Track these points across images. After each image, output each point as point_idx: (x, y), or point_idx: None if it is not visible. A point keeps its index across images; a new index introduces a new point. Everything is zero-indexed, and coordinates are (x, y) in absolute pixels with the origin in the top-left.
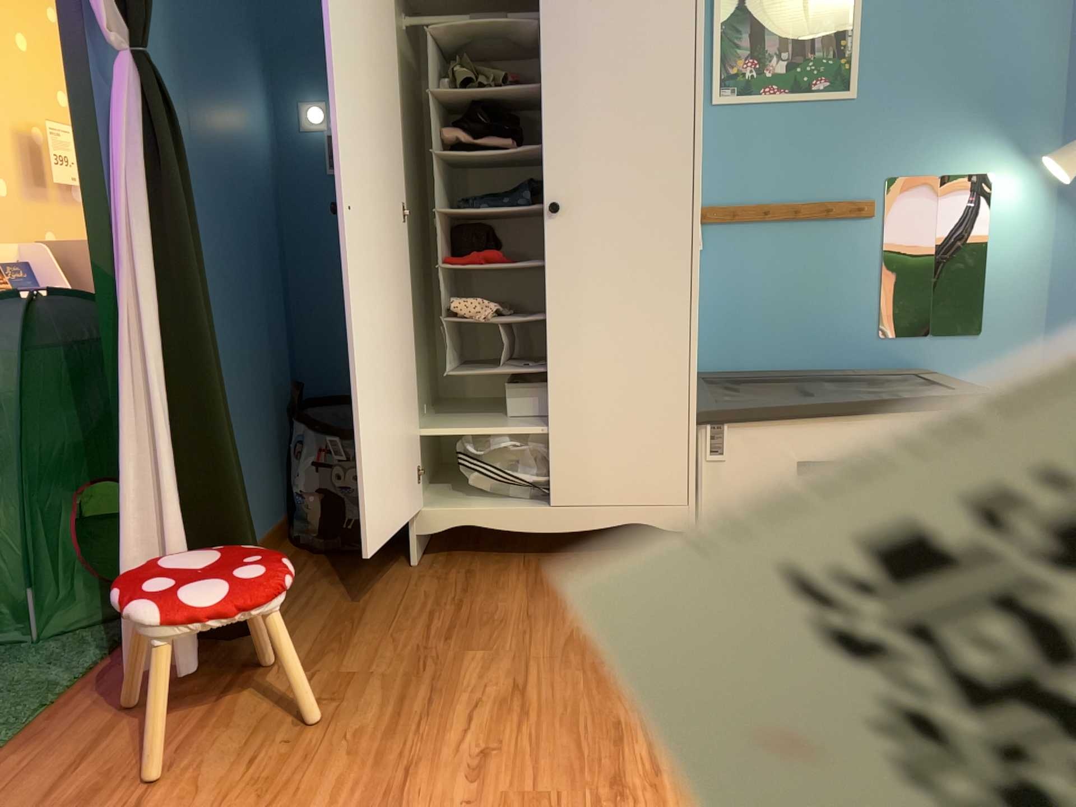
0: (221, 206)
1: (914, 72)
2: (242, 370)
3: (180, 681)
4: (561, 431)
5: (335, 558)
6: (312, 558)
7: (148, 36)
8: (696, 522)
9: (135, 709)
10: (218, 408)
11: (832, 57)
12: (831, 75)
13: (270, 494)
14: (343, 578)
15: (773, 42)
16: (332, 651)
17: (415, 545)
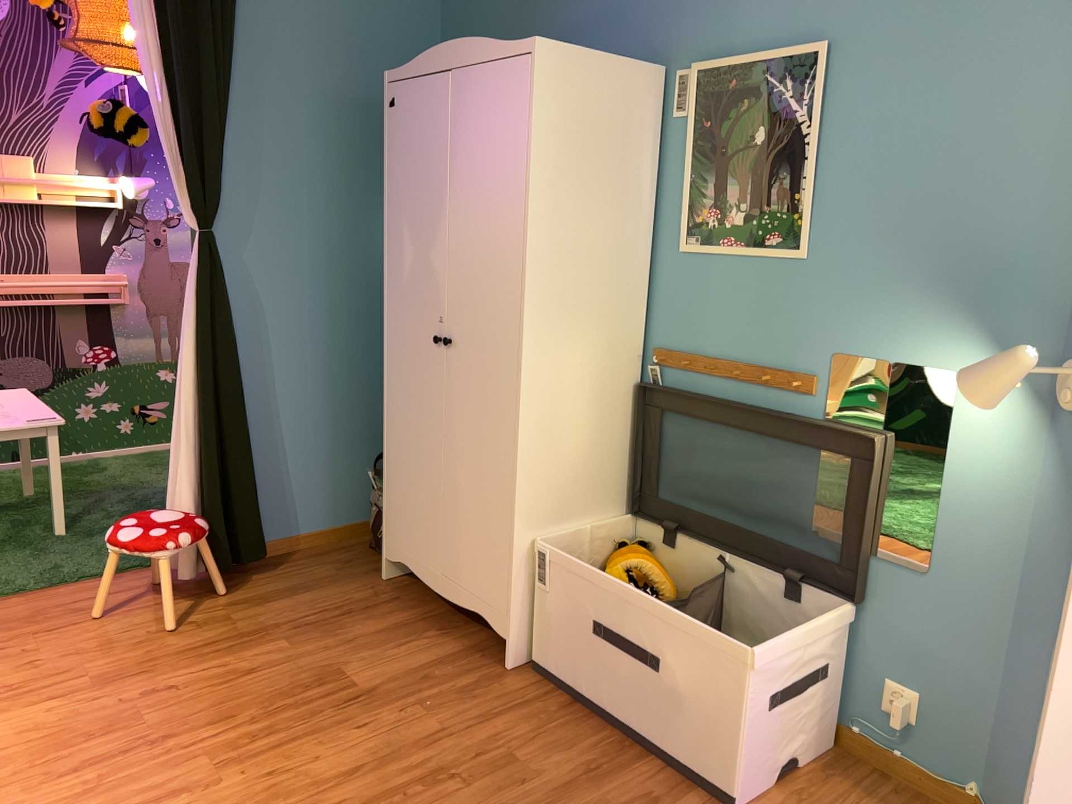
0: (333, 302)
1: (872, 233)
2: (342, 410)
3: (186, 583)
4: (451, 517)
5: (366, 555)
6: (359, 549)
7: (210, 222)
8: (520, 636)
9: (153, 587)
10: (226, 436)
11: (785, 211)
12: (783, 230)
13: (366, 497)
14: (341, 569)
15: (733, 192)
16: (250, 604)
17: (386, 566)
